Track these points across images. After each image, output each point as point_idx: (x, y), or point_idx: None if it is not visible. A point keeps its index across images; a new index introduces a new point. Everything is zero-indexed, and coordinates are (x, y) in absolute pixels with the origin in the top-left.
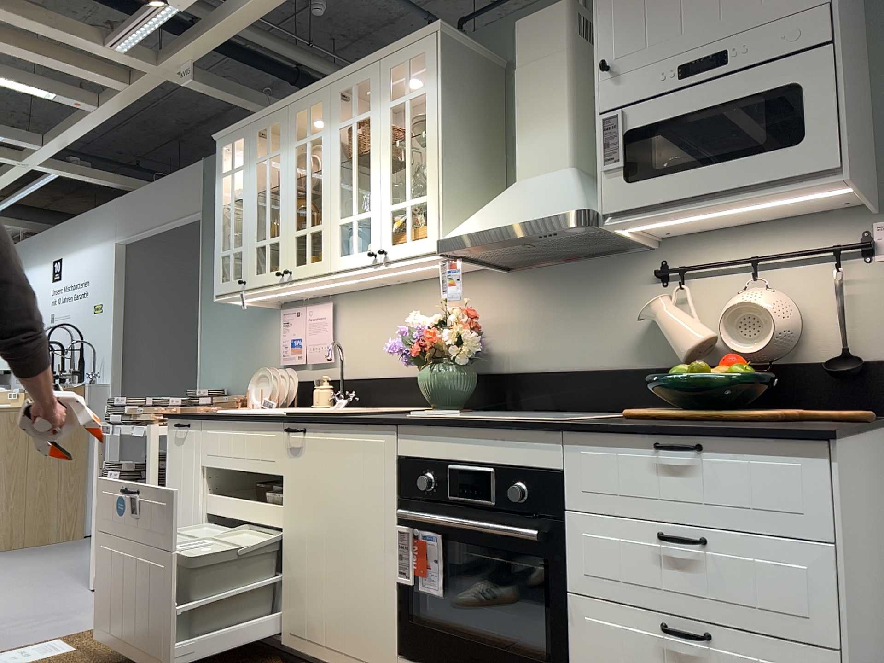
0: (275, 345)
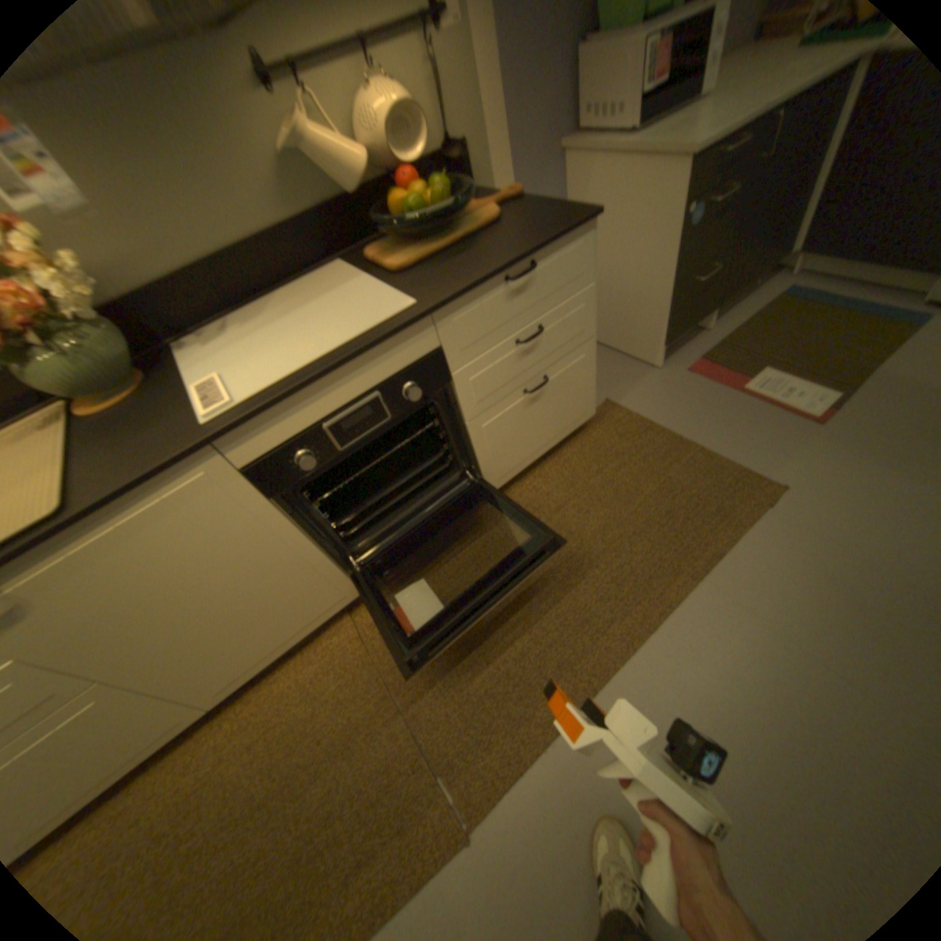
0: None
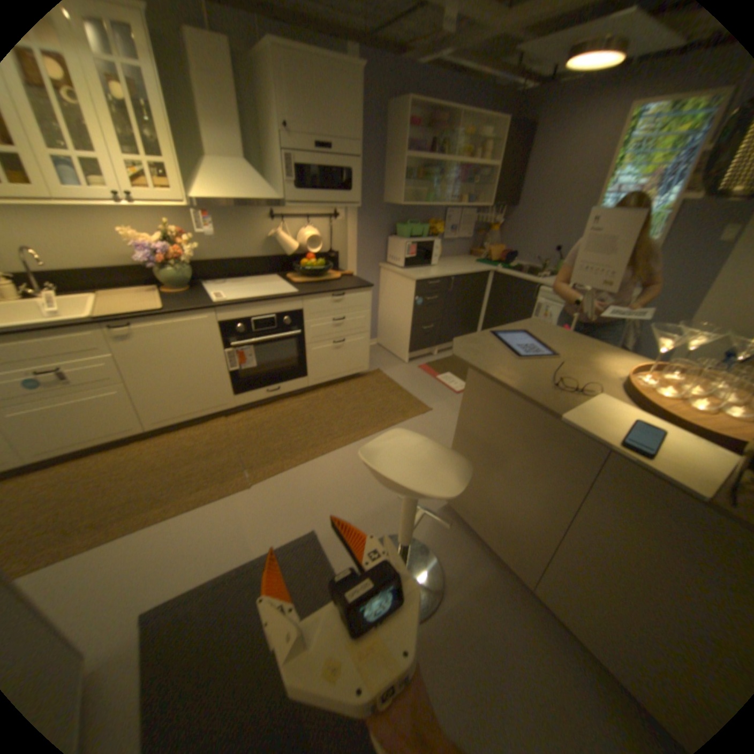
0: None
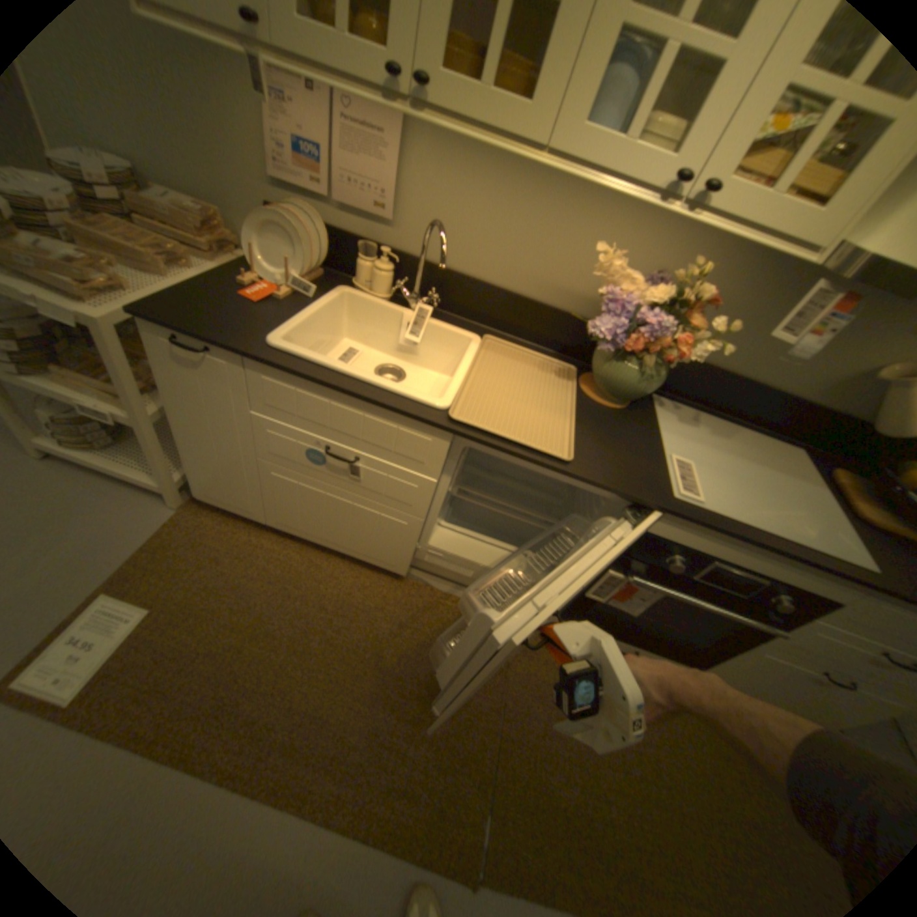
0: (248, 123)
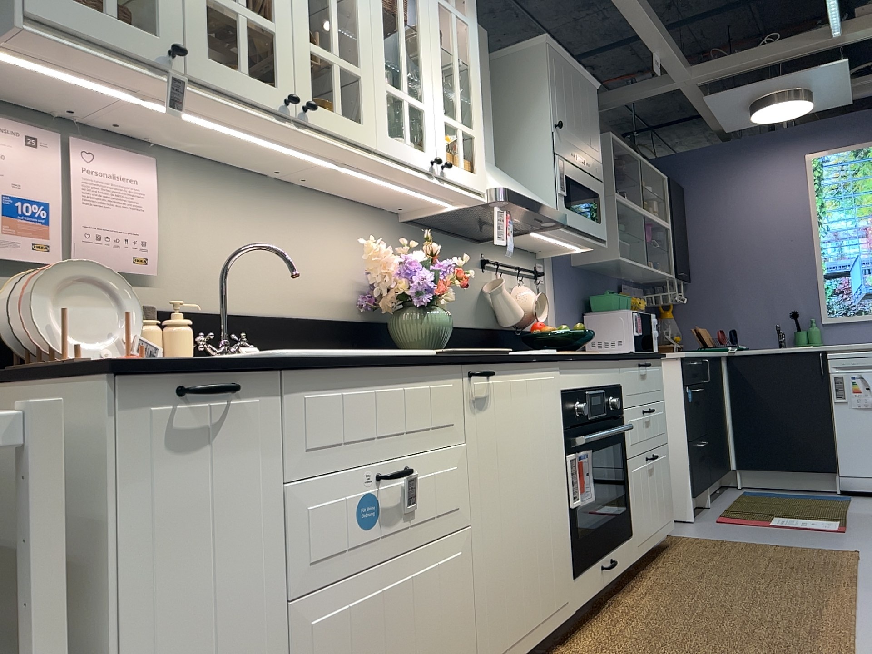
0: None
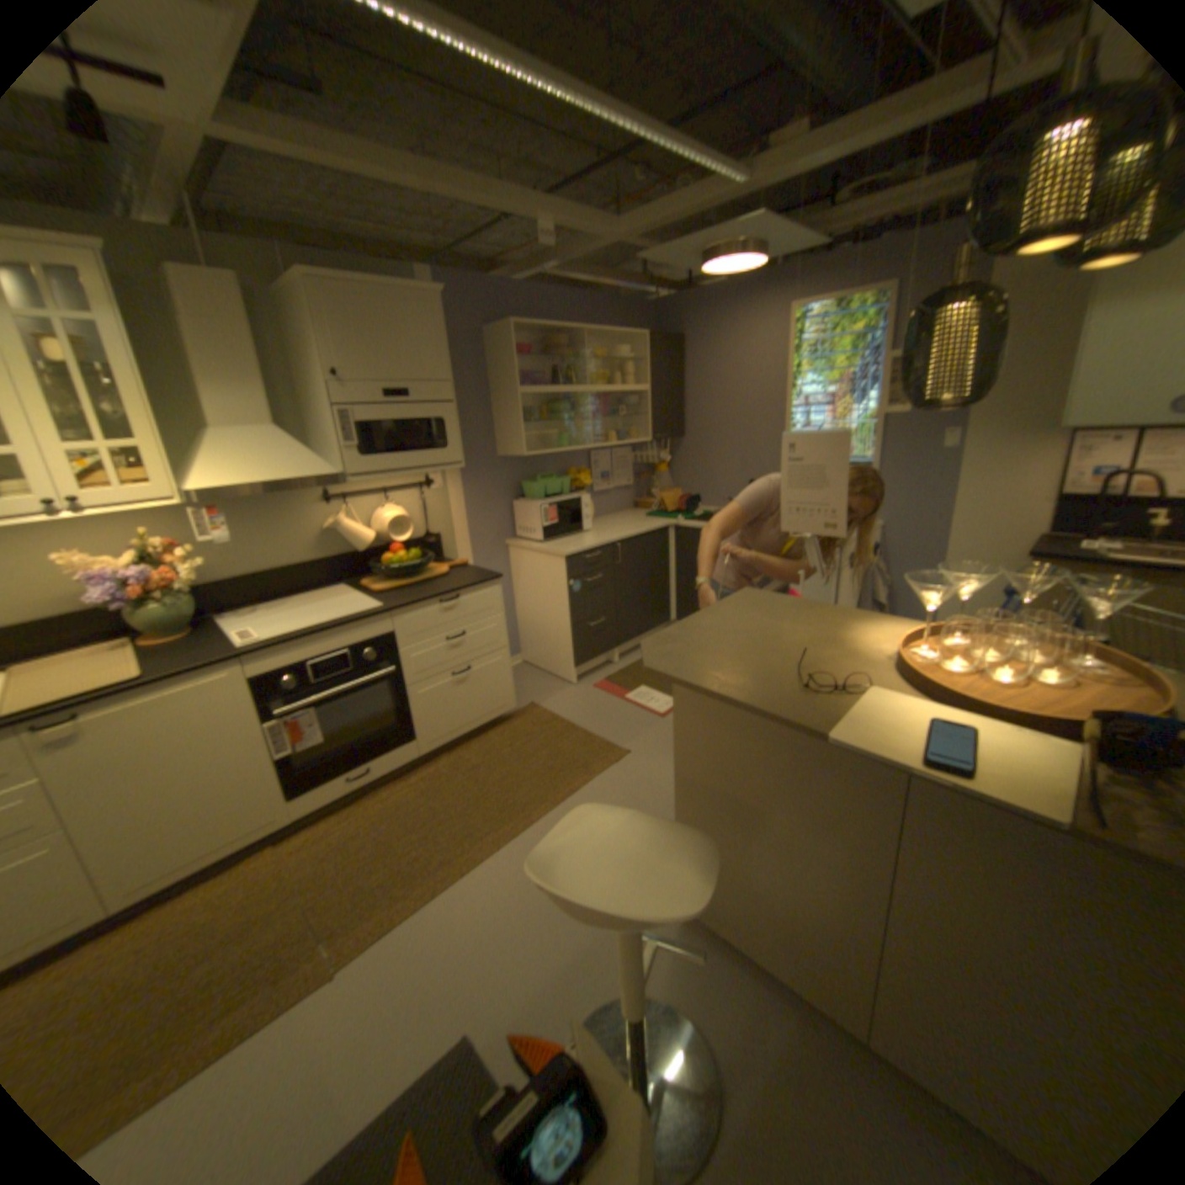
0: None
